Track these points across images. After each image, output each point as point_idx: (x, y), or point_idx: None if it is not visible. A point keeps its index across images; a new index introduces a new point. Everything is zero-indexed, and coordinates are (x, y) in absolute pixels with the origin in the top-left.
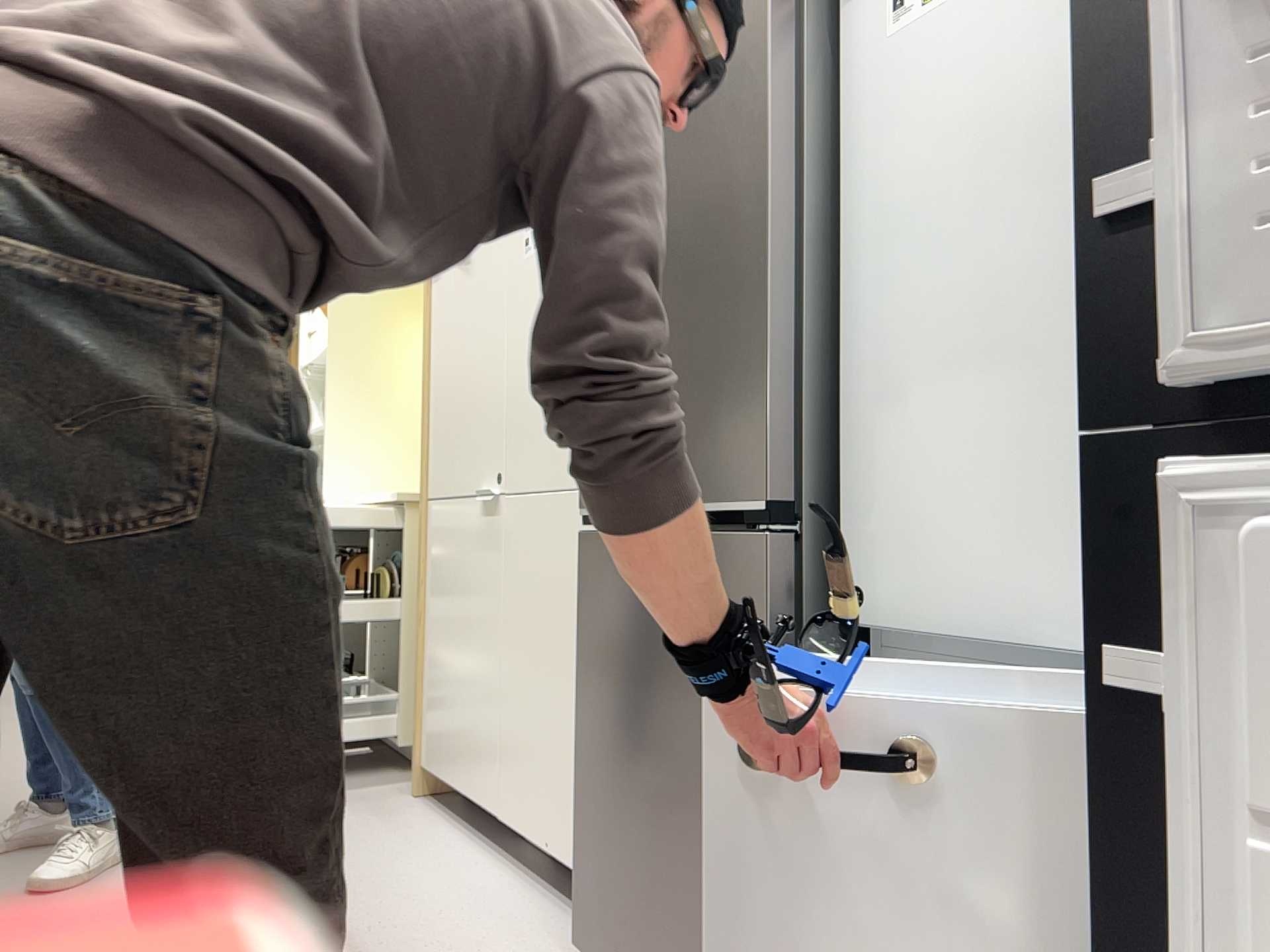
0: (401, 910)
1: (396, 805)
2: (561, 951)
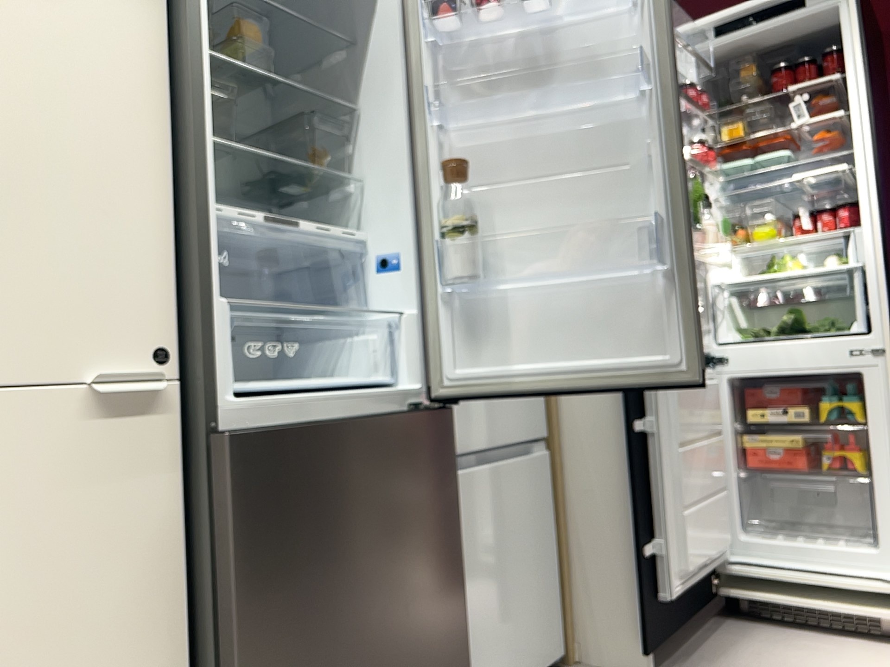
0: None
1: None
2: None
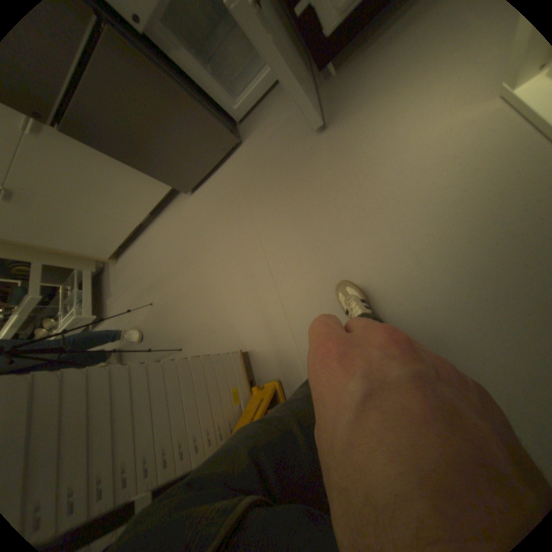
0: (164, 244)
1: (121, 266)
2: (184, 201)
